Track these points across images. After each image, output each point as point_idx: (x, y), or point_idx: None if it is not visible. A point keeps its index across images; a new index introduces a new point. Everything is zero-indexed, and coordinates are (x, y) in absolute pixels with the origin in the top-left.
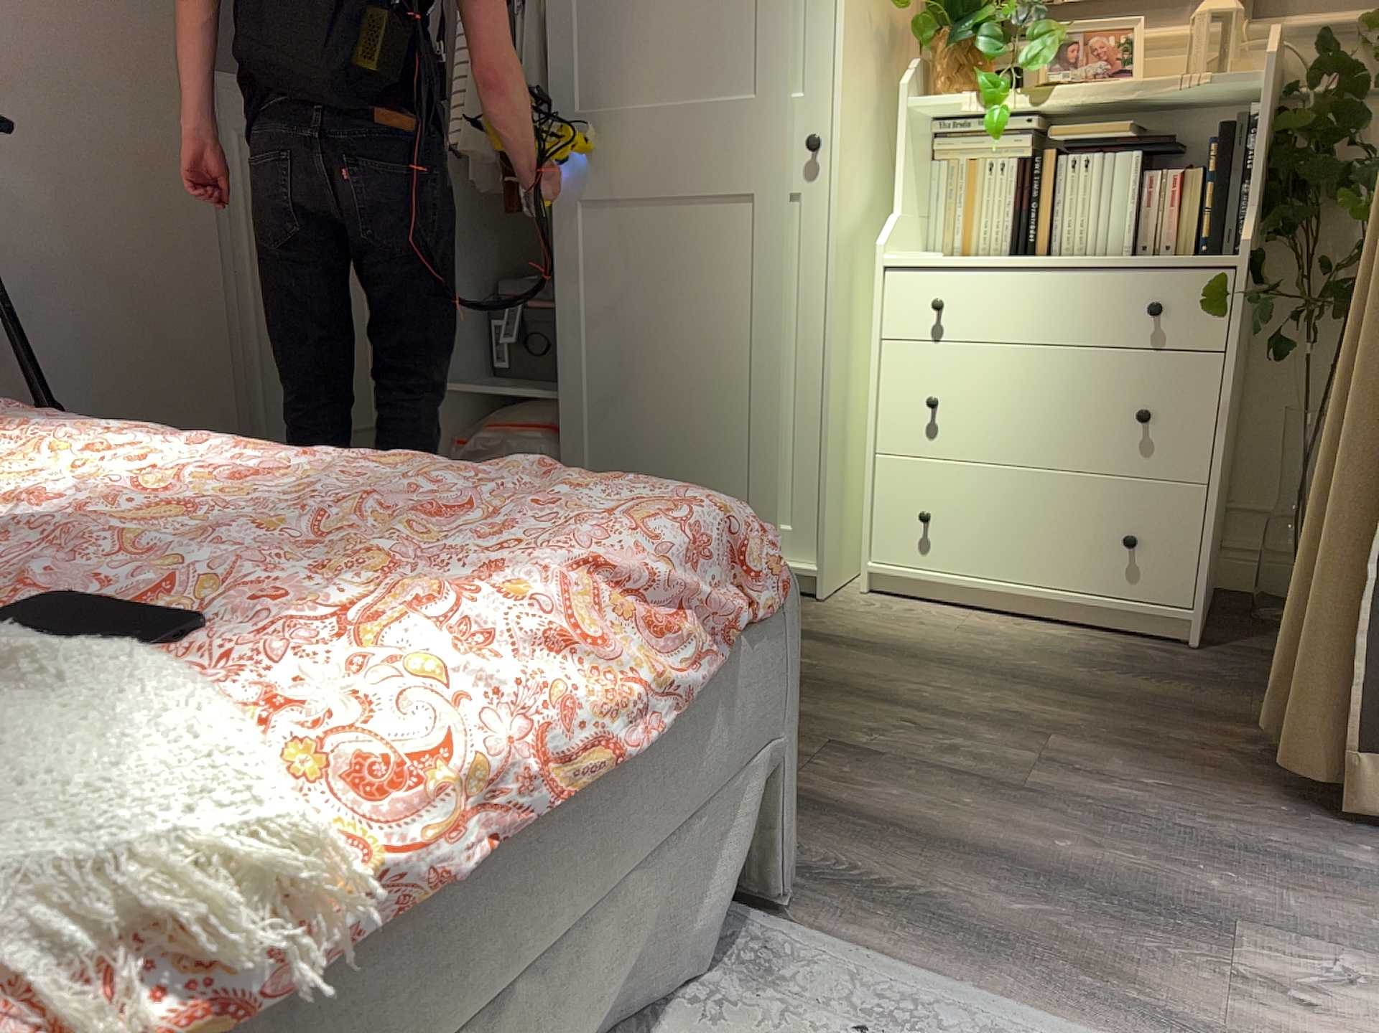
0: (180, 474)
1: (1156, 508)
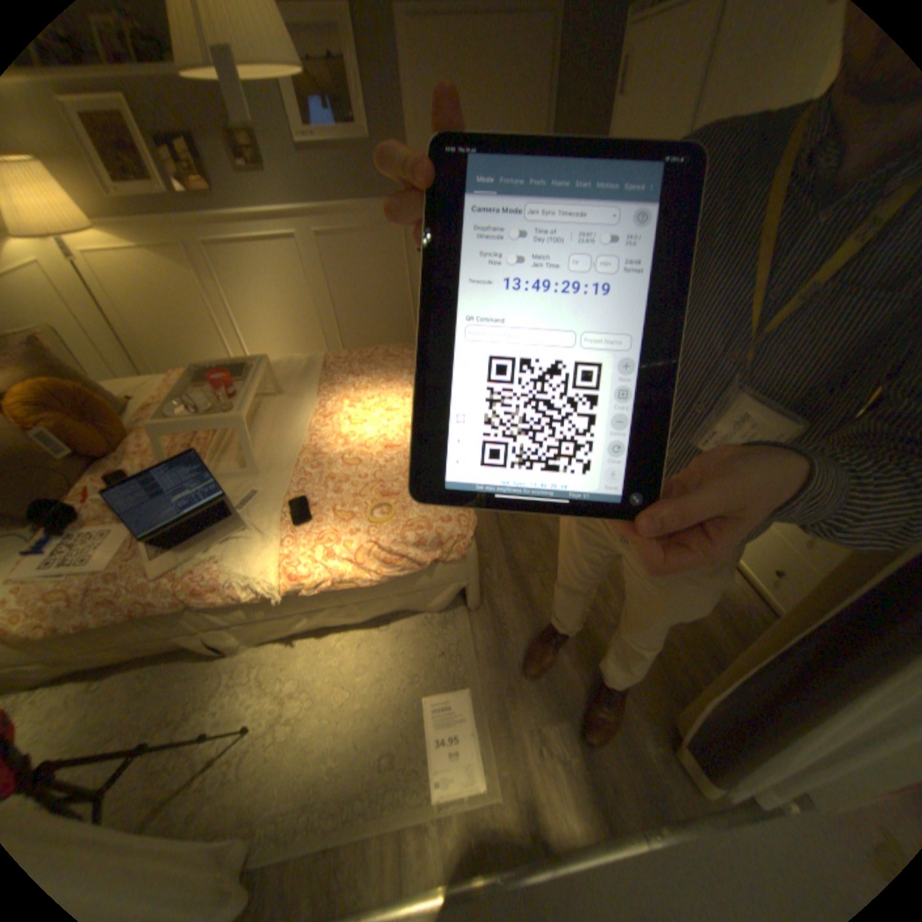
0: (384, 436)
1: (801, 569)
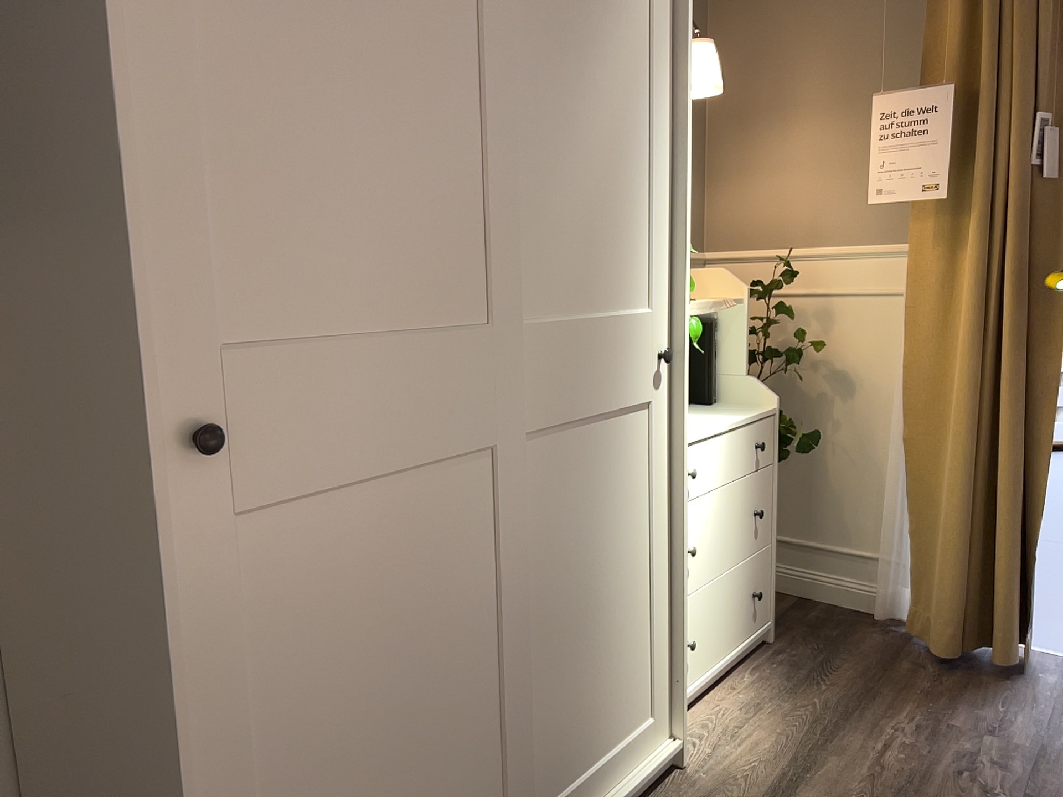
0: None
1: (761, 568)
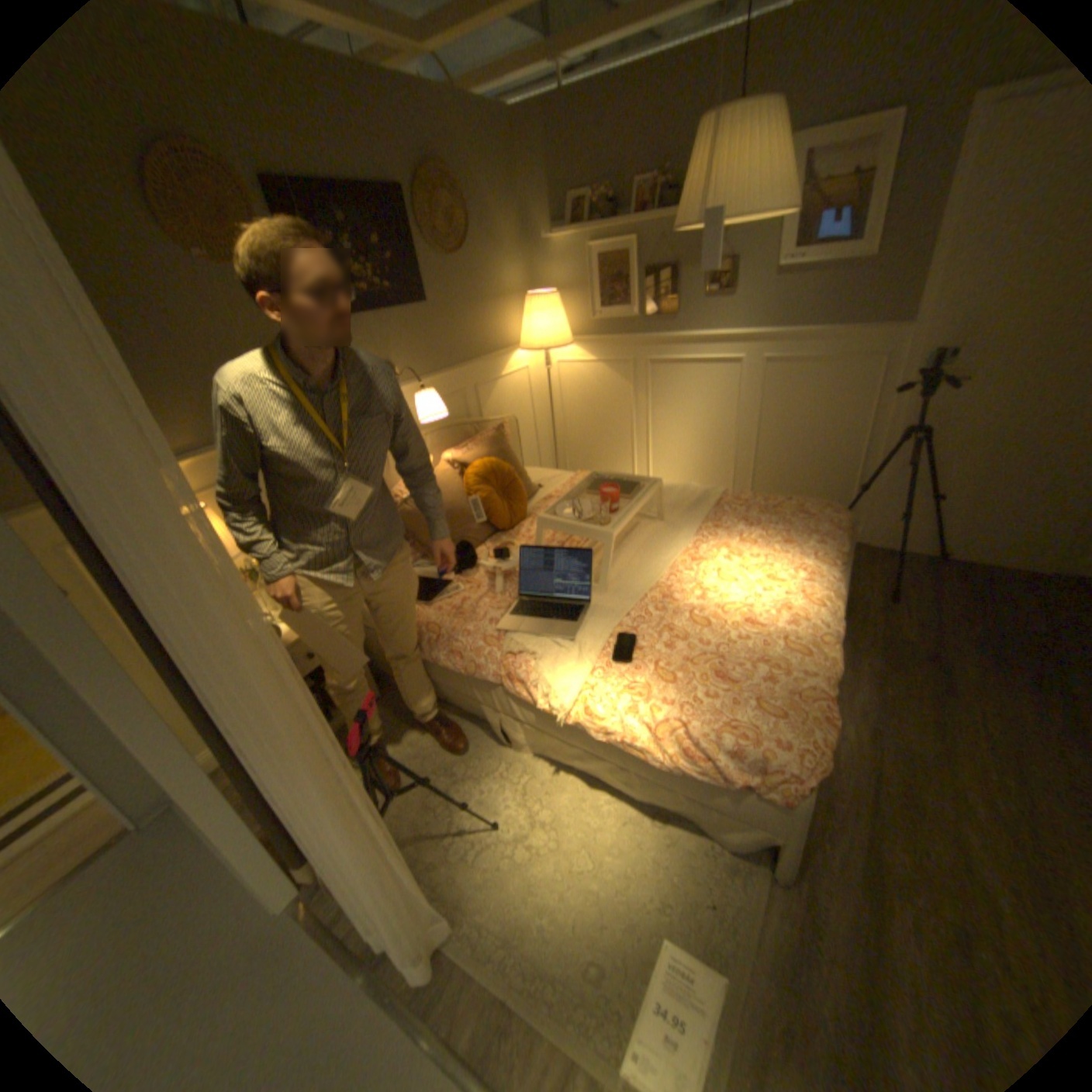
0: (750, 607)
1: None
